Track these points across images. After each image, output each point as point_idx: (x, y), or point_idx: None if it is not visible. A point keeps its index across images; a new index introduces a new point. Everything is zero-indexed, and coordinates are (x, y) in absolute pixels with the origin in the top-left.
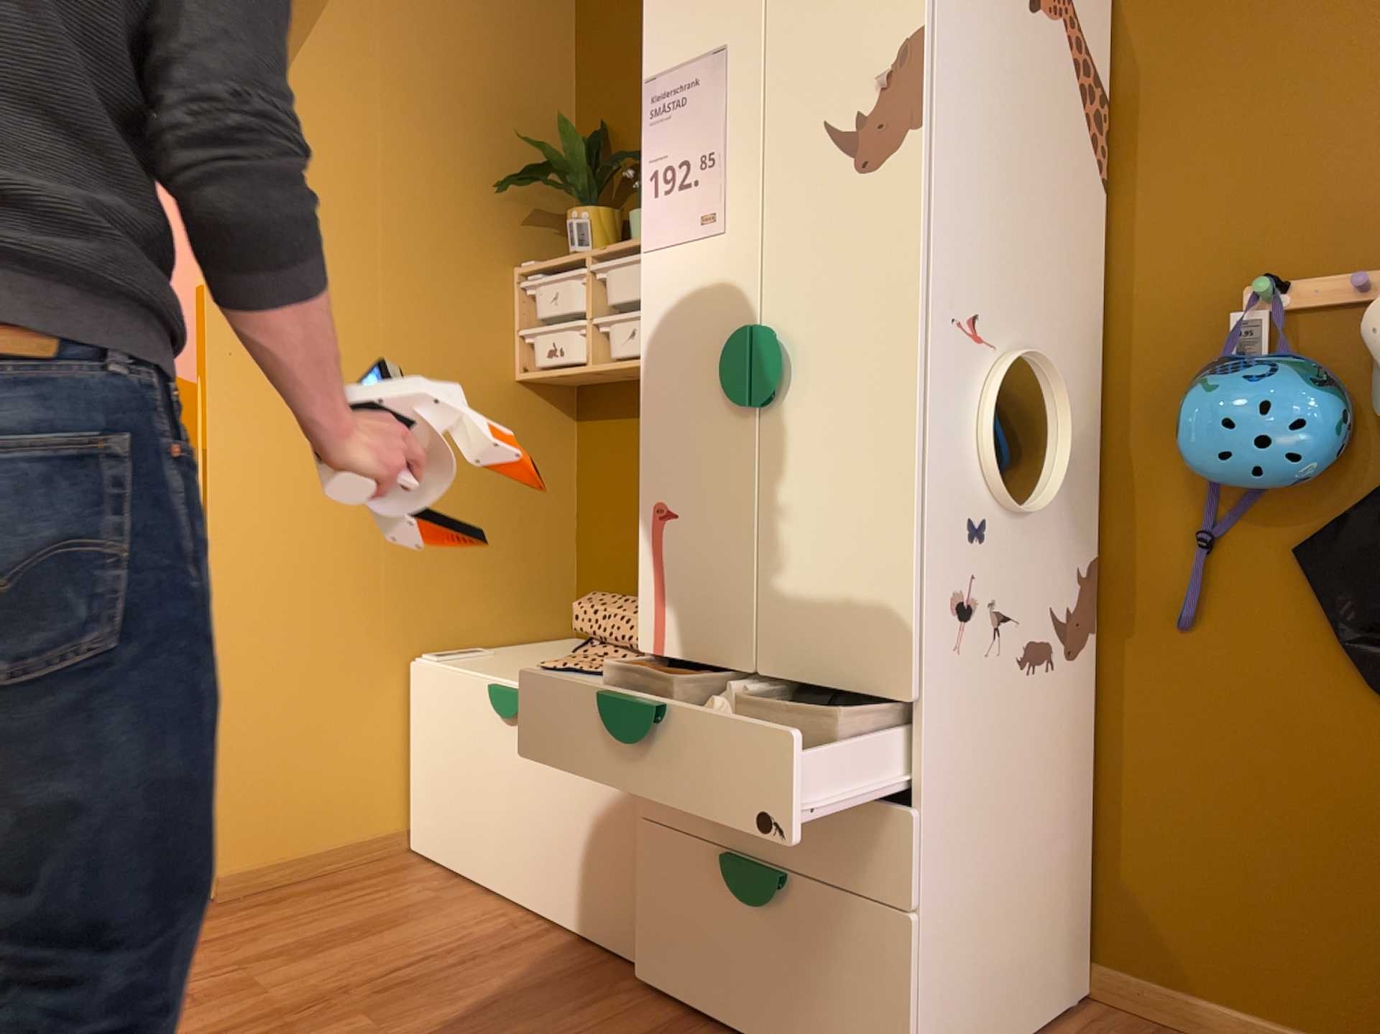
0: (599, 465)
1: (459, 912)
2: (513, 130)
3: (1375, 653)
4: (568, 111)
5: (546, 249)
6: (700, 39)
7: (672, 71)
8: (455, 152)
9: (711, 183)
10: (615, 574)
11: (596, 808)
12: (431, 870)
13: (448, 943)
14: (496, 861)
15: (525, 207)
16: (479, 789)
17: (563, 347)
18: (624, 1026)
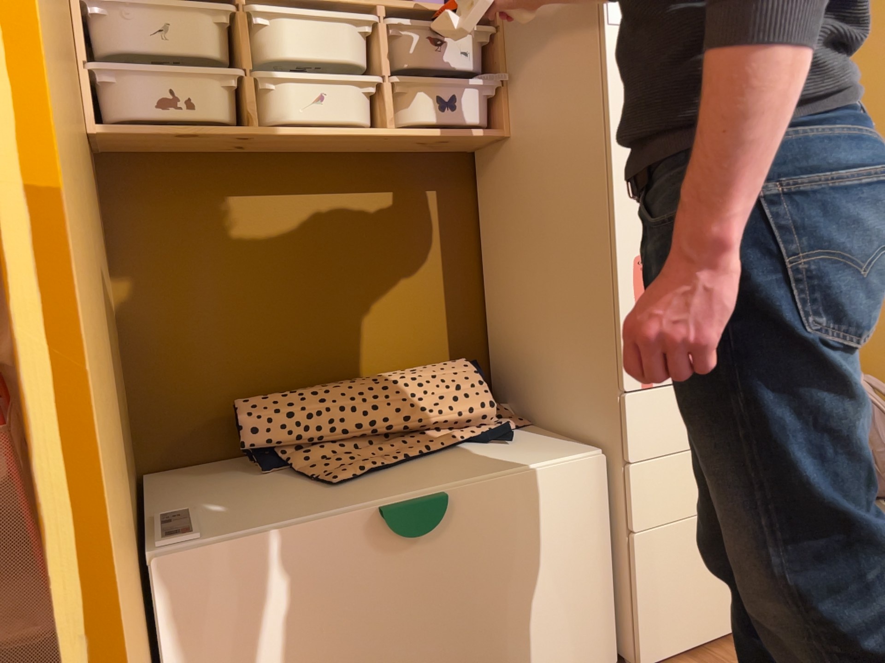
0: (162, 255)
1: None
2: None
3: None
4: None
5: None
6: None
7: None
8: None
9: None
10: (211, 379)
11: (553, 562)
12: None
13: None
14: None
15: None
16: (357, 650)
17: (193, 101)
18: None
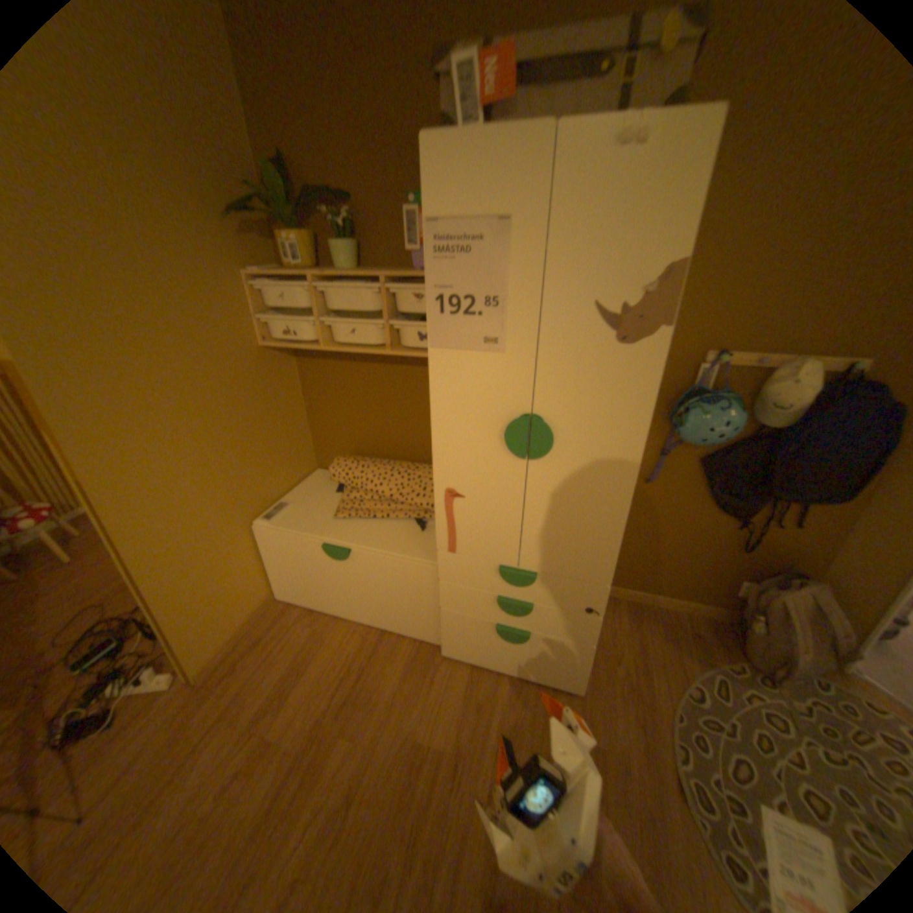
0: (318, 384)
1: (332, 637)
2: (209, 153)
3: (723, 498)
4: (241, 129)
5: (254, 249)
6: (483, 199)
7: (453, 217)
8: (174, 182)
9: (493, 317)
10: (340, 440)
11: (405, 595)
12: (297, 610)
13: (343, 663)
14: (340, 608)
15: (233, 220)
16: (321, 581)
17: (296, 331)
18: (454, 687)
